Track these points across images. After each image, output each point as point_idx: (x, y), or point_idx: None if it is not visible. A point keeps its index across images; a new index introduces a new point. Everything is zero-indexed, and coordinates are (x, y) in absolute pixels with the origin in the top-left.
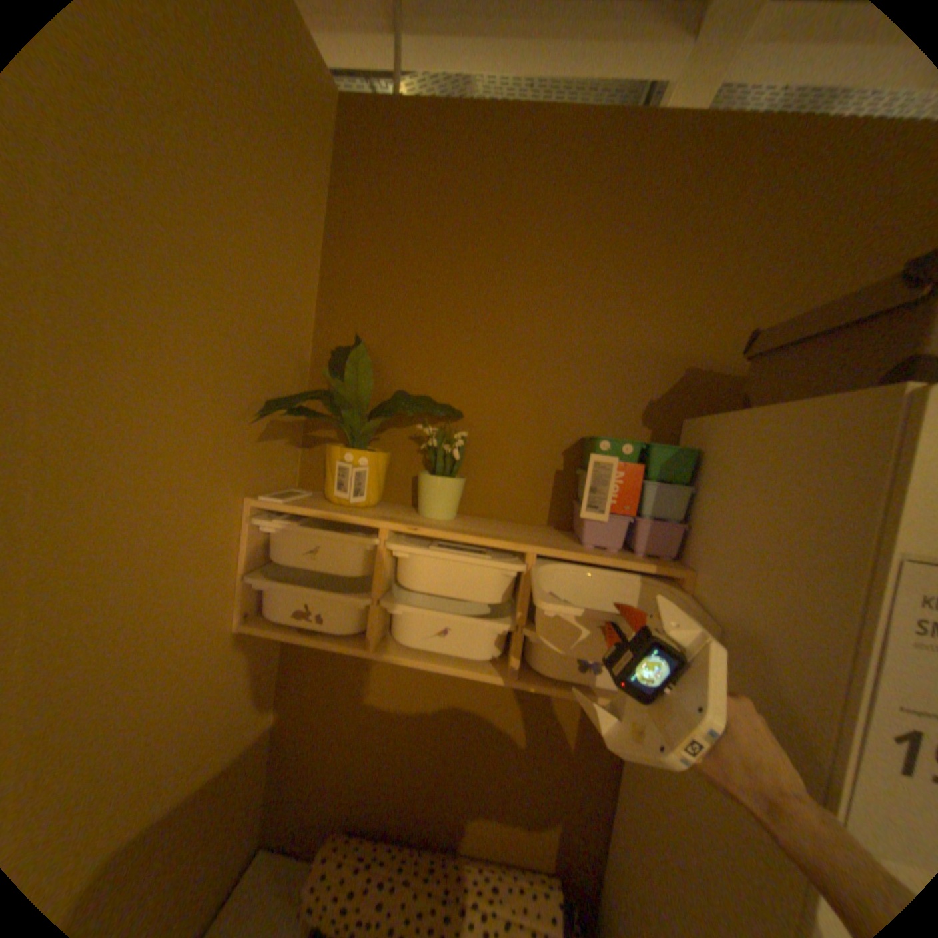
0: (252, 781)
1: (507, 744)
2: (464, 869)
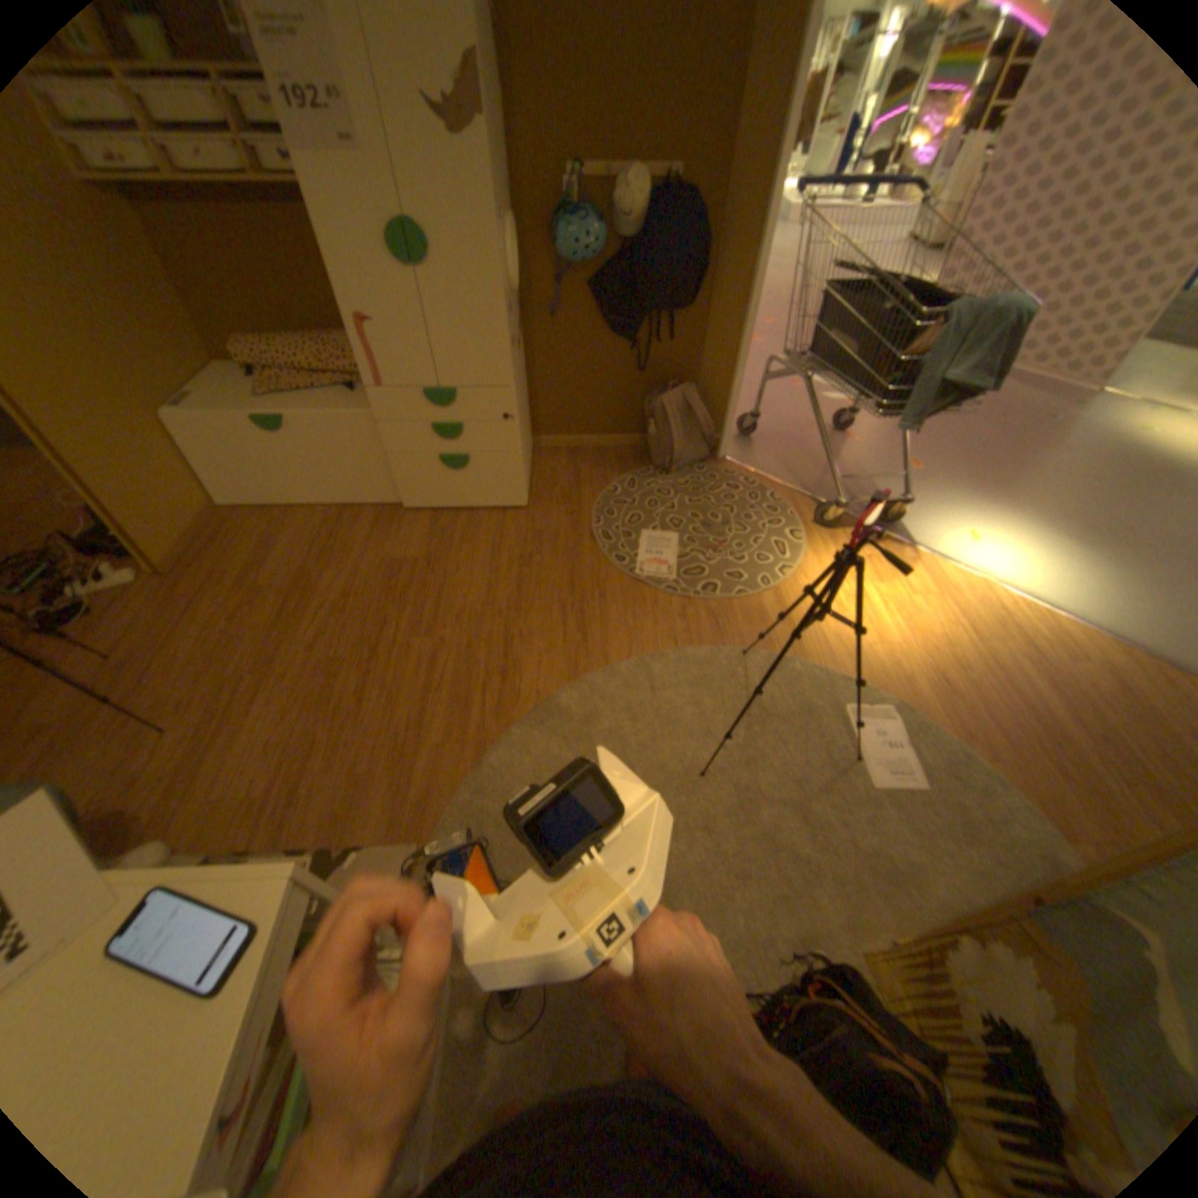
0: (174, 312)
1: (309, 257)
2: (314, 333)
